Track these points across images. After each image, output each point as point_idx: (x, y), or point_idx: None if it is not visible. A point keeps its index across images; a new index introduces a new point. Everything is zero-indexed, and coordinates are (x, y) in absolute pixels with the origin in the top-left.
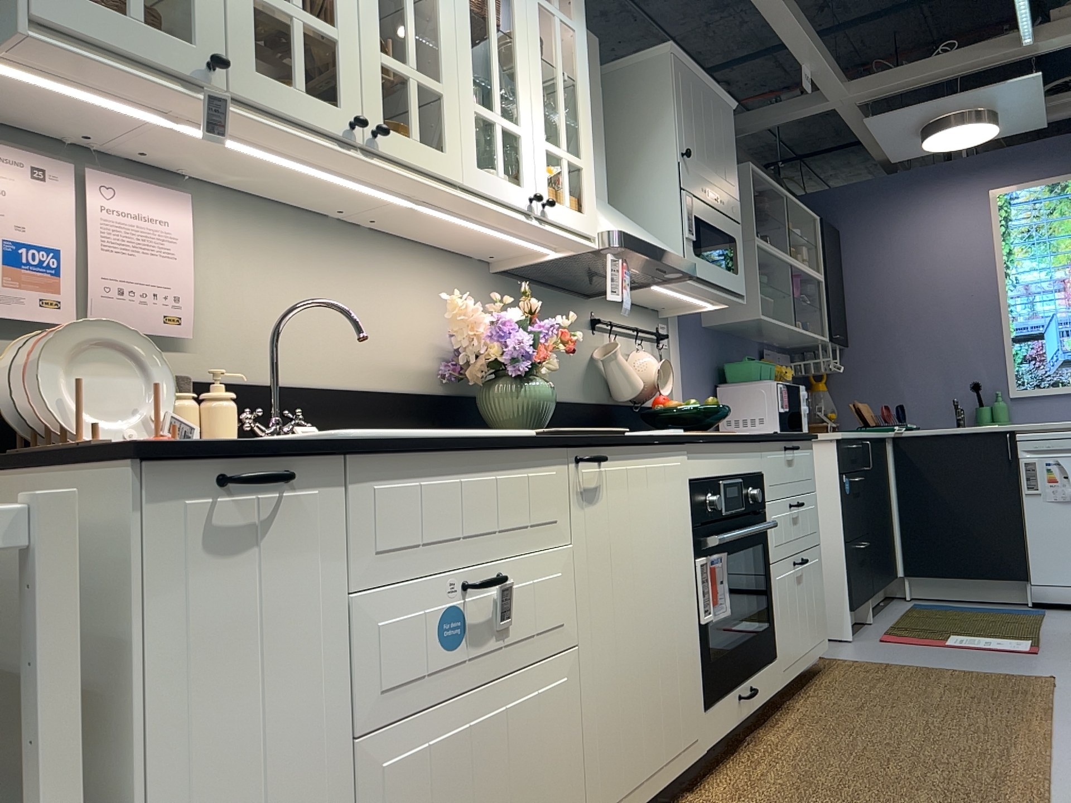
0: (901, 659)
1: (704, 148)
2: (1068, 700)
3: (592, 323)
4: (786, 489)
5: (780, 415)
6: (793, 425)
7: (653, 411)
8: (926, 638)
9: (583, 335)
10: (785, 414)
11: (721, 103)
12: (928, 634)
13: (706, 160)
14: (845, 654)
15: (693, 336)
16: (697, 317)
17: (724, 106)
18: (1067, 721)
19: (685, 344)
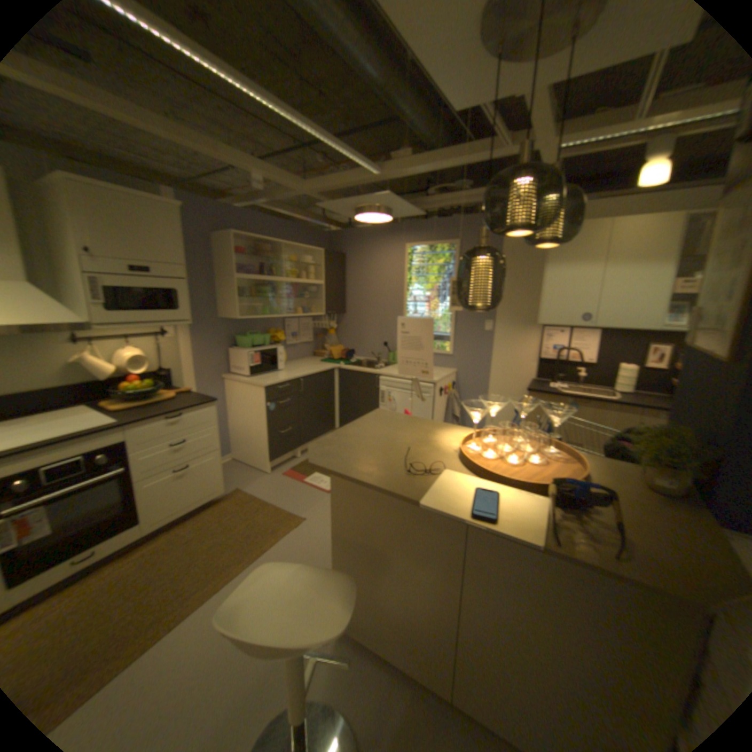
0: (269, 493)
1: (127, 239)
2: (284, 544)
3: (73, 340)
4: (166, 439)
5: (252, 367)
6: (267, 370)
7: (111, 389)
8: (303, 475)
9: (61, 348)
10: (255, 367)
11: (158, 205)
12: (308, 472)
13: (128, 248)
14: (253, 486)
15: (206, 325)
16: (213, 314)
17: (163, 206)
18: (258, 564)
19: (196, 331)
